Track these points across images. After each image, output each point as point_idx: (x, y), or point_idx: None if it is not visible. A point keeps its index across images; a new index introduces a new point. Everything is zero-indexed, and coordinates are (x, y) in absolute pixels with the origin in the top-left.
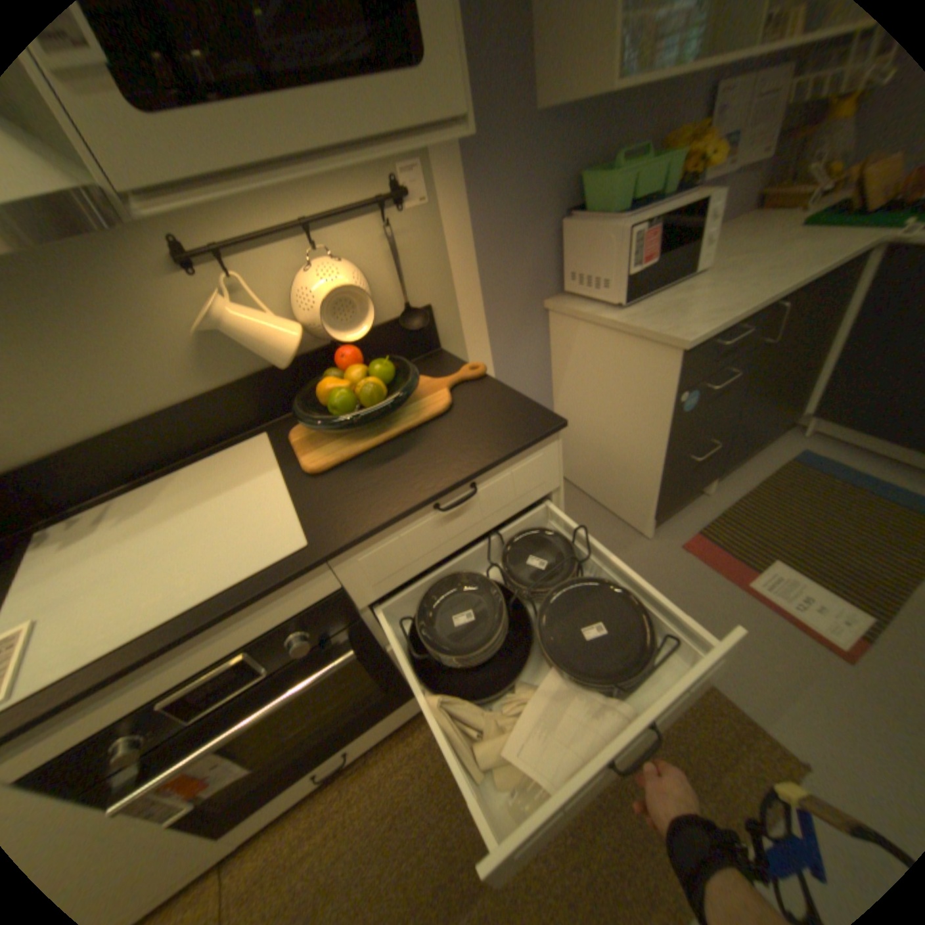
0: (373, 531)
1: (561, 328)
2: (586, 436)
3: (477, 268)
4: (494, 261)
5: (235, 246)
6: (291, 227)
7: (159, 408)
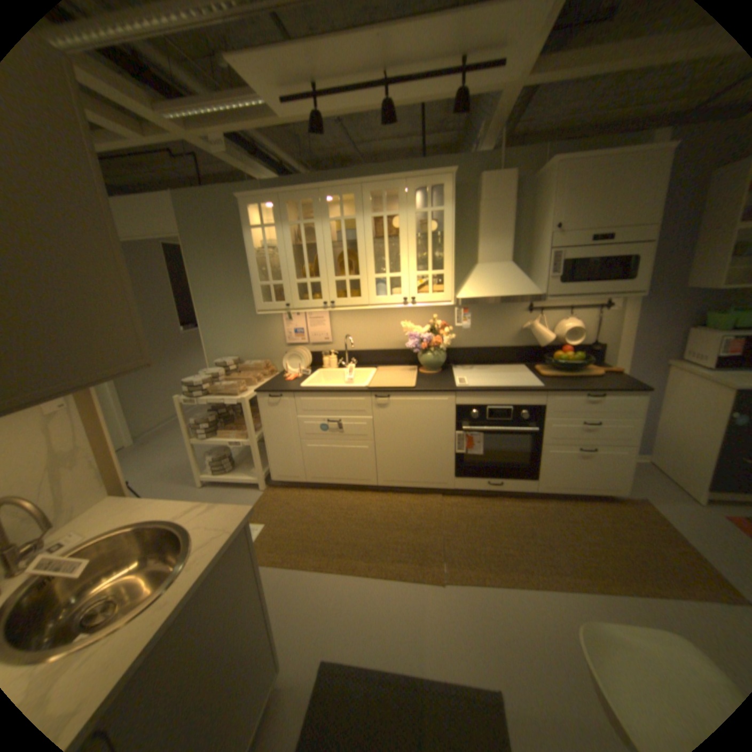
0: (566, 390)
1: (676, 375)
2: (677, 436)
3: (636, 337)
4: (646, 336)
5: (547, 308)
6: (568, 307)
7: (498, 346)
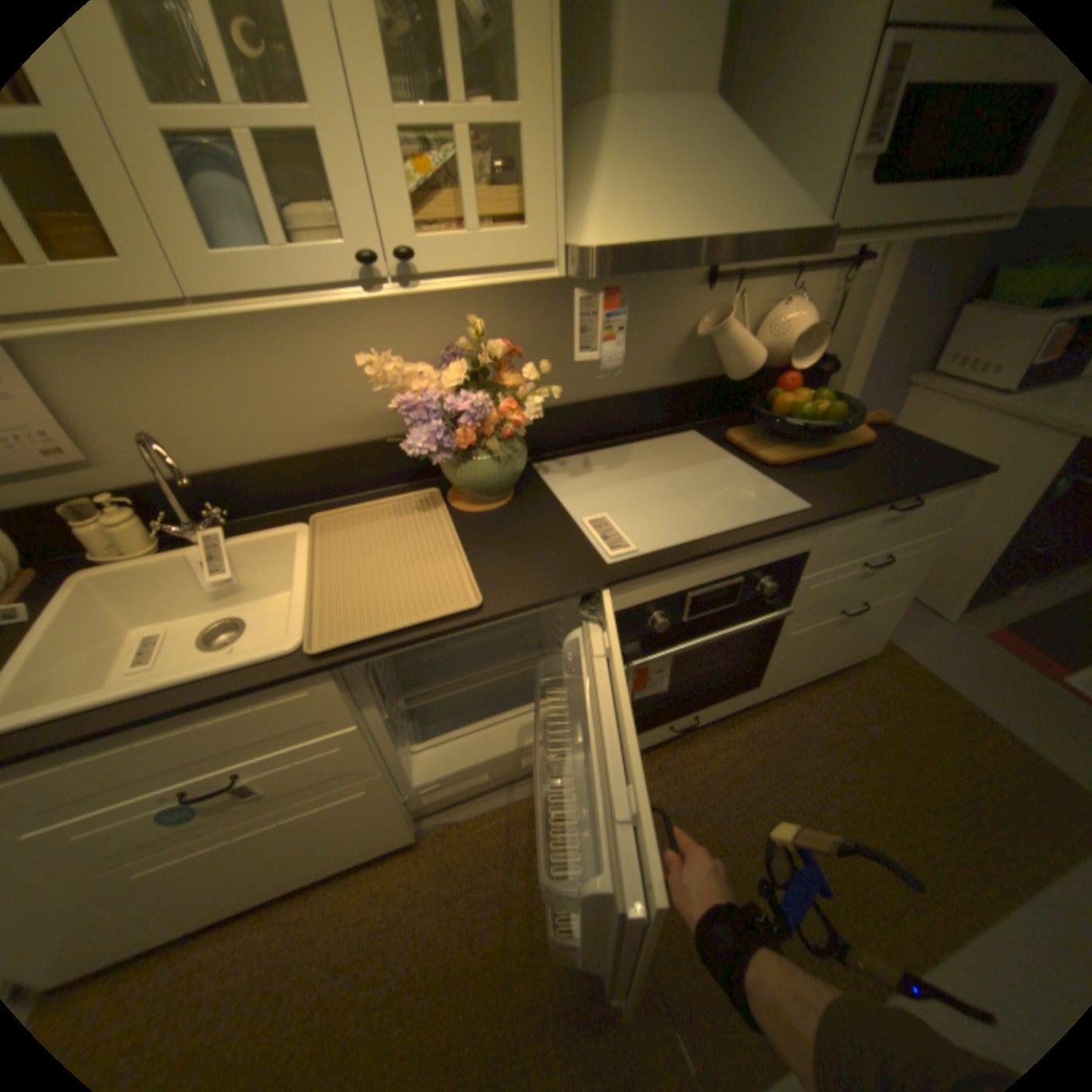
0: (863, 510)
1: (922, 404)
2: None
3: (882, 332)
4: (897, 330)
5: (747, 274)
6: (795, 268)
7: (636, 390)
